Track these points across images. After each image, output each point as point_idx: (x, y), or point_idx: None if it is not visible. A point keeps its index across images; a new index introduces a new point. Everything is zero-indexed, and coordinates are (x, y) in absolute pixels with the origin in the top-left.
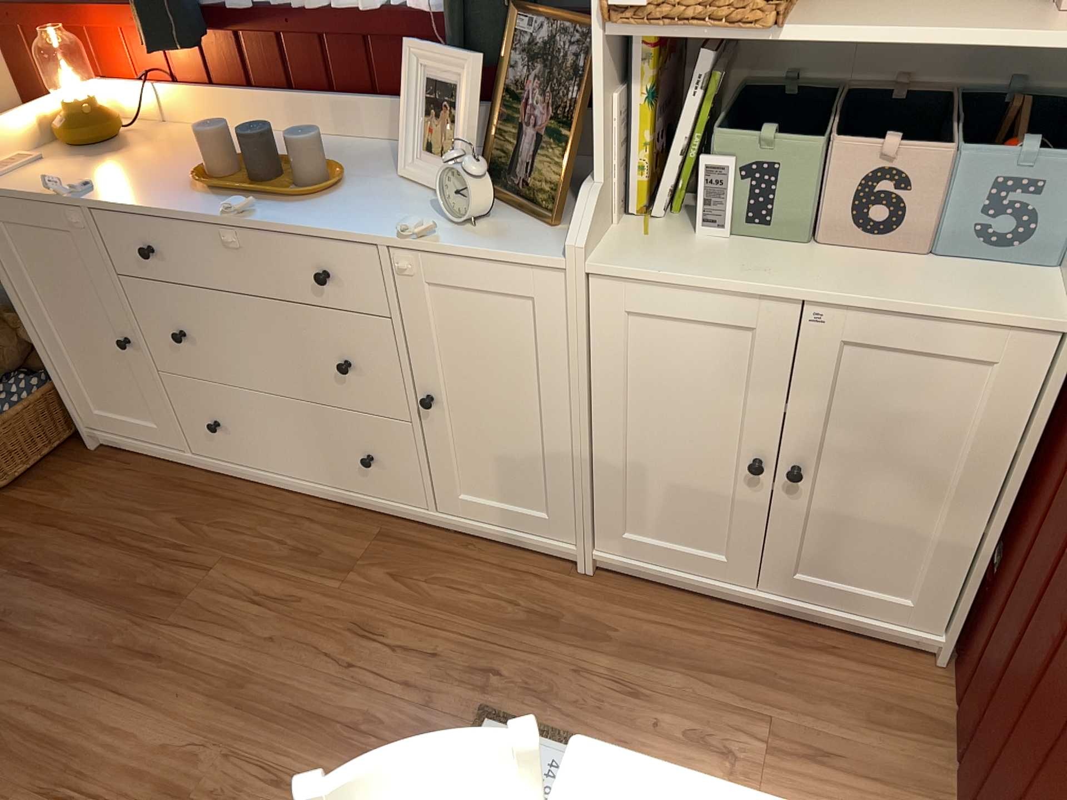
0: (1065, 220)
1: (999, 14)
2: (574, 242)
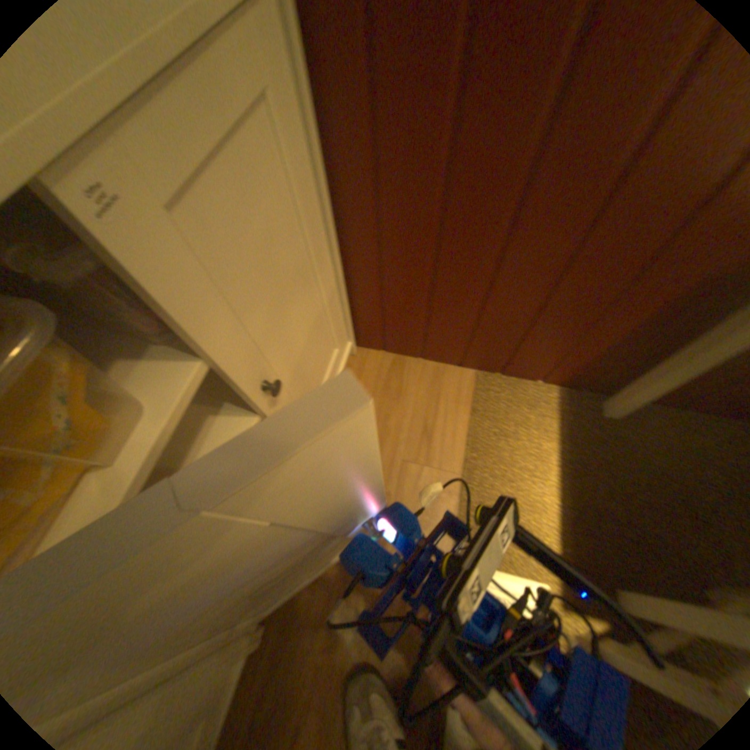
0: None
1: None
2: None
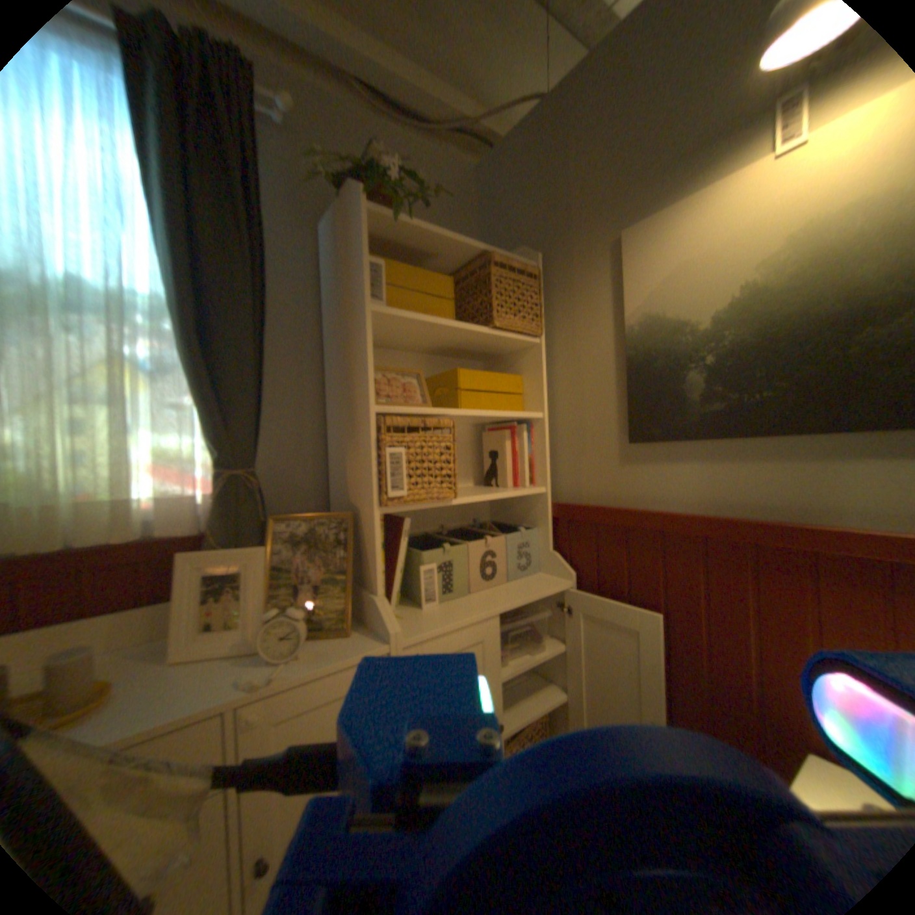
0: (542, 550)
1: (487, 489)
2: (392, 628)
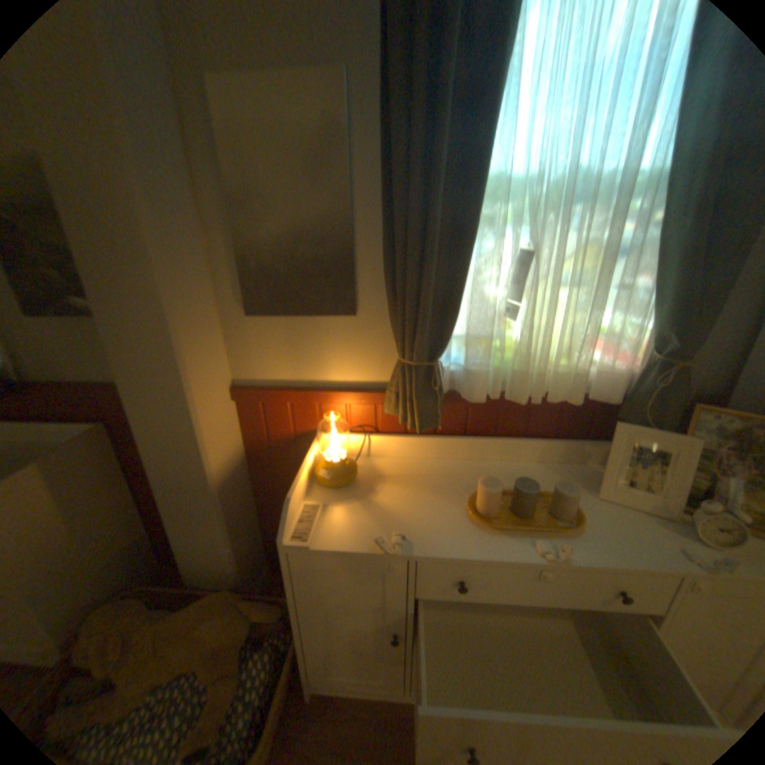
0: None
1: None
2: None
